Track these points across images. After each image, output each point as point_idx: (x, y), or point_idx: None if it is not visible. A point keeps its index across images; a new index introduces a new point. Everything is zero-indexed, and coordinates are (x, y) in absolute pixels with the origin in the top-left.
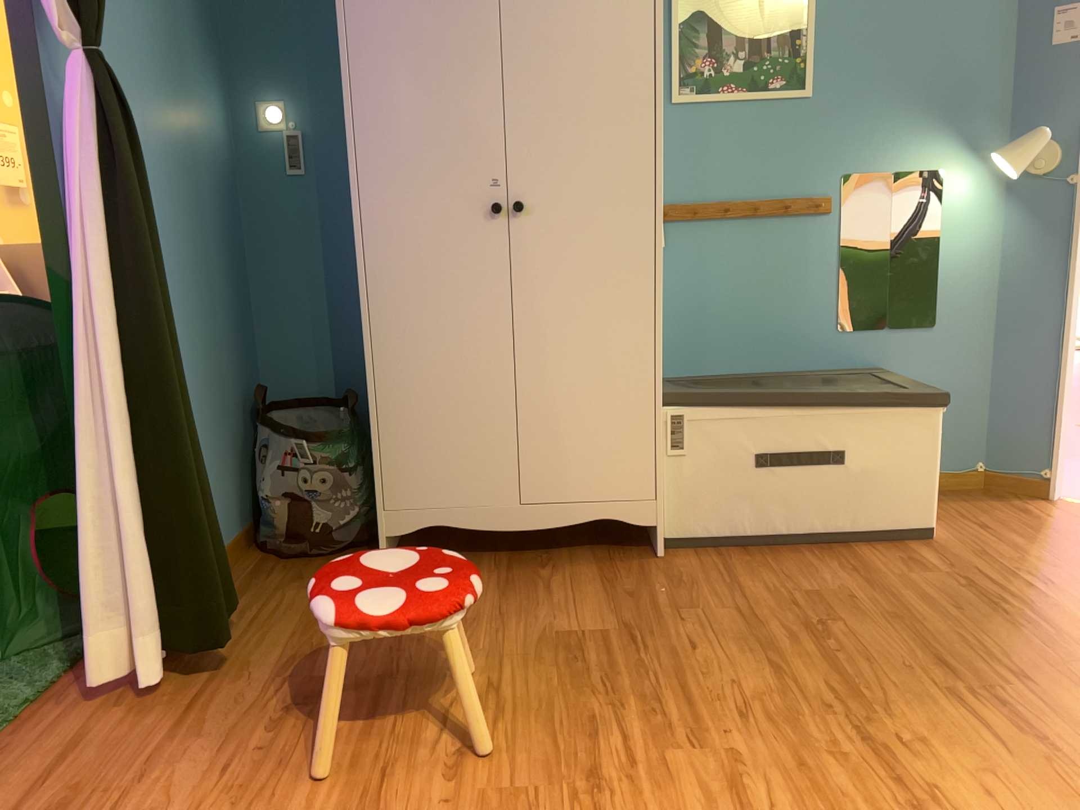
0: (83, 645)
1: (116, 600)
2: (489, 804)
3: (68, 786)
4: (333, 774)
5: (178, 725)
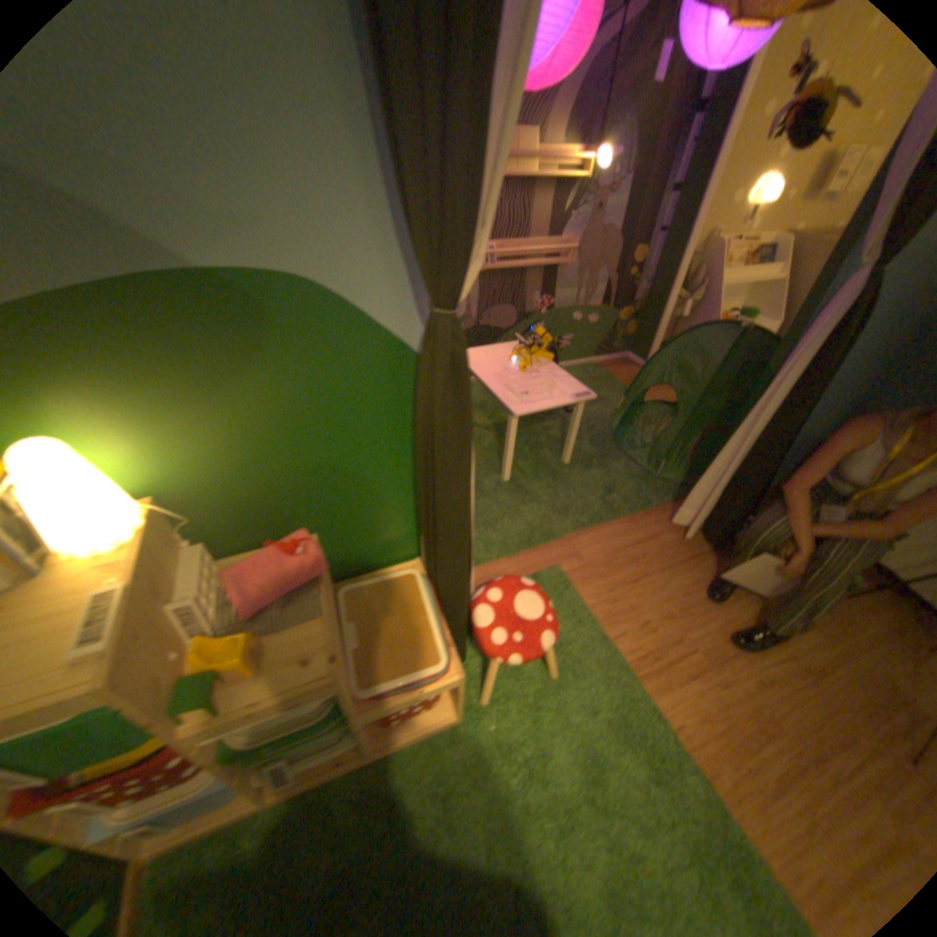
0: (678, 511)
1: (699, 509)
2: (772, 725)
3: (644, 559)
4: (724, 645)
5: (688, 567)
